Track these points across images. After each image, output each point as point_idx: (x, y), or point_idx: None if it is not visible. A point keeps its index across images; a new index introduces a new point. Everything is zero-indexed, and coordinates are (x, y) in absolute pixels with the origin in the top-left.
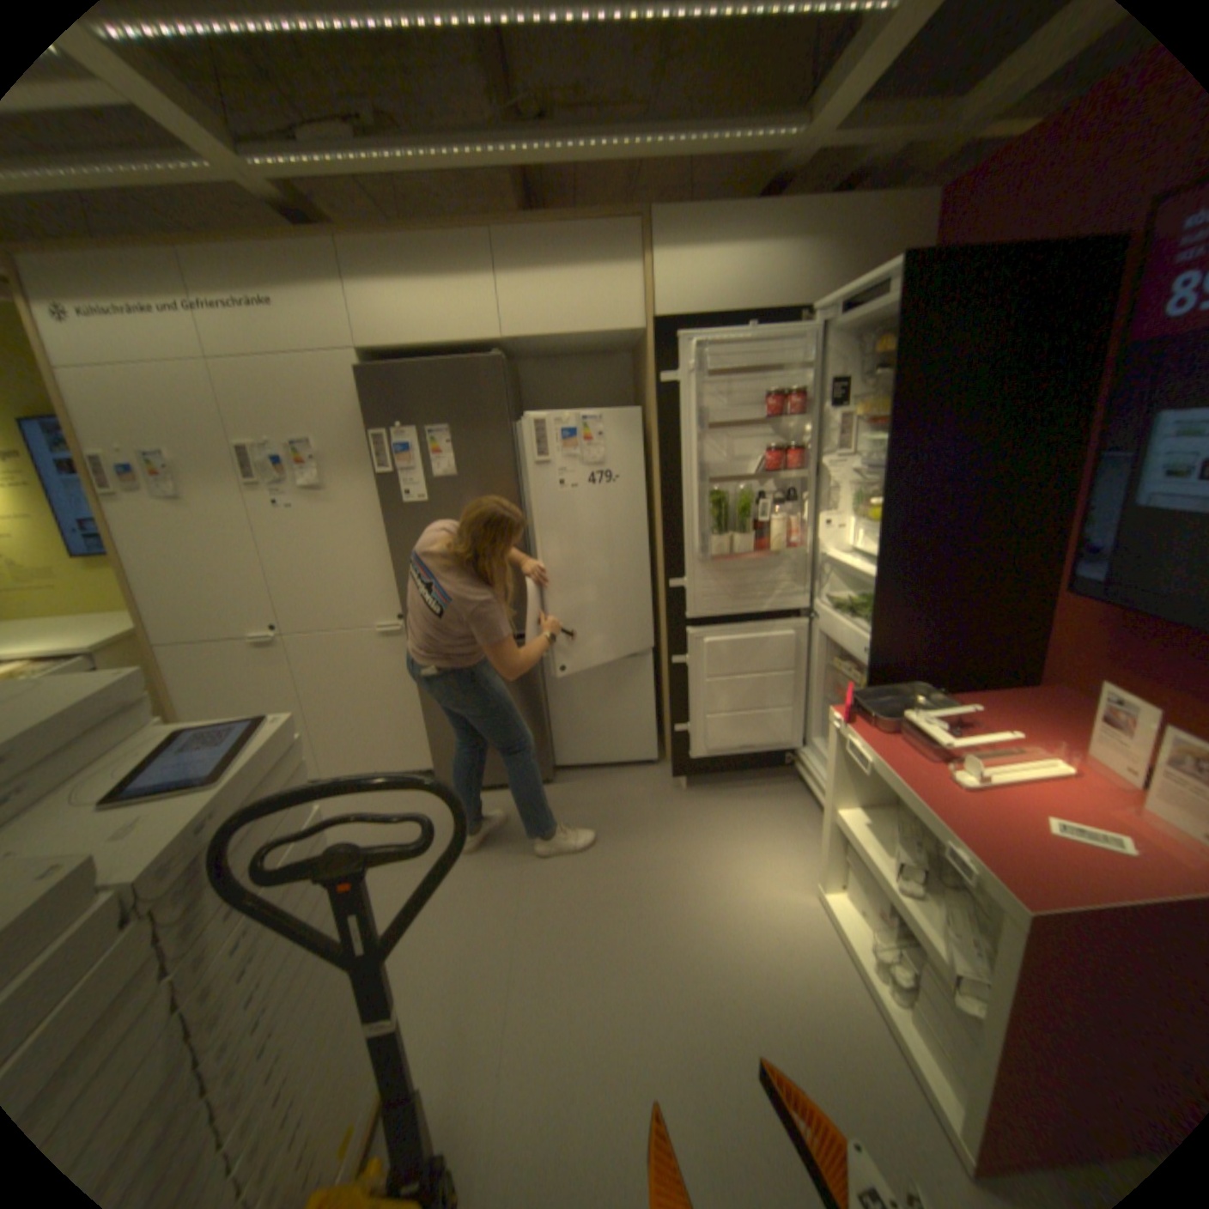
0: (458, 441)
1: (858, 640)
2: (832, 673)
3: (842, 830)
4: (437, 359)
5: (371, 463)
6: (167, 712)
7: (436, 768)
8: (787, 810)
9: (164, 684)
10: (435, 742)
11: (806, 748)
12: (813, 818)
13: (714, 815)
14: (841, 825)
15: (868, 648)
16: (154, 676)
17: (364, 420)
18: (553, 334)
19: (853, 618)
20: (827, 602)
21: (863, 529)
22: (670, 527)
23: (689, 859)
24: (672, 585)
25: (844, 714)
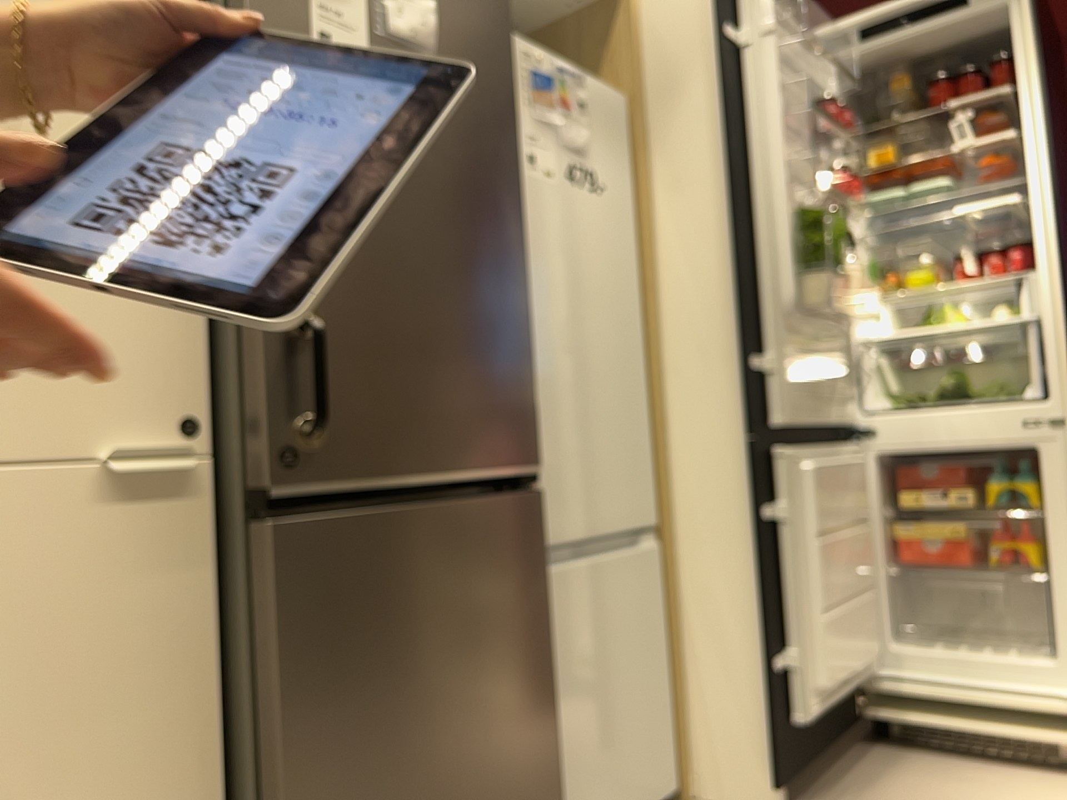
0: None
1: (1004, 416)
2: (890, 526)
3: None
4: None
5: None
6: None
7: None
8: (934, 773)
9: None
10: None
11: (882, 669)
12: (972, 767)
13: None
14: None
15: (1035, 415)
16: None
17: None
18: None
19: (941, 412)
20: (871, 412)
21: (887, 310)
22: (747, 260)
23: None
24: (756, 364)
25: None
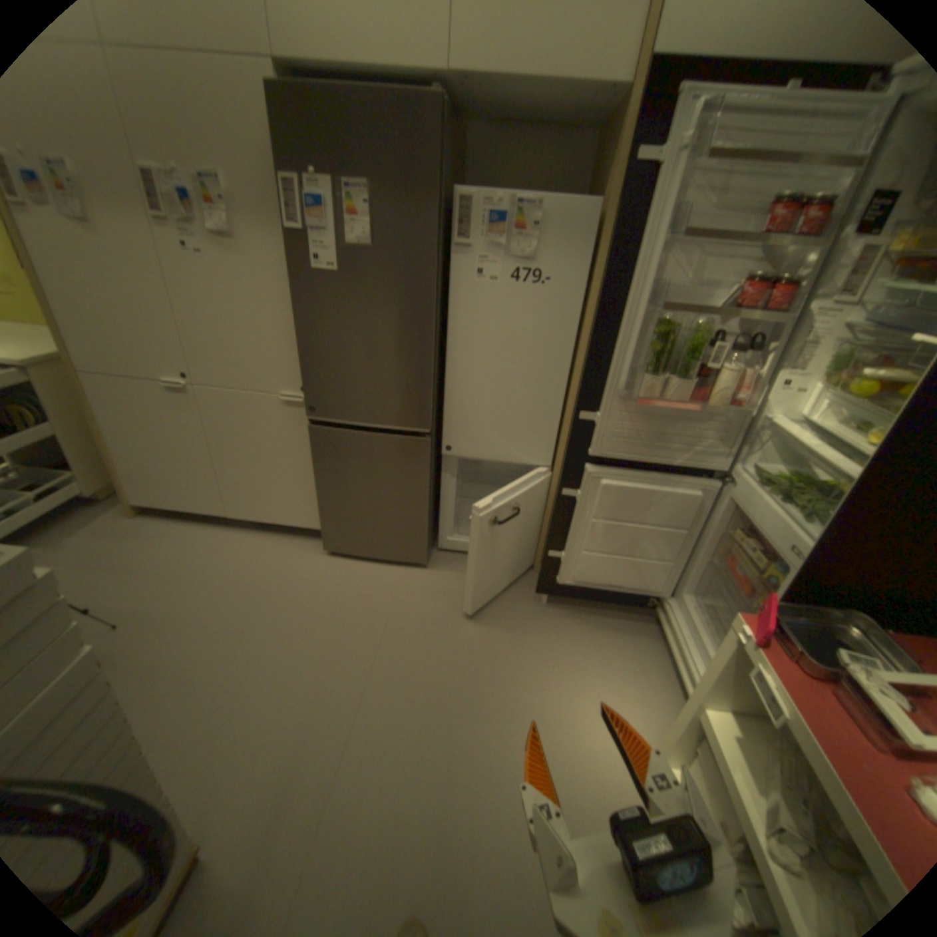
0: (377, 204)
1: (787, 531)
2: (728, 541)
3: (705, 728)
4: (364, 86)
5: (284, 216)
6: (96, 435)
7: (325, 532)
8: (639, 651)
9: (91, 409)
10: (325, 511)
11: (673, 599)
12: (662, 667)
13: (567, 639)
14: (706, 724)
15: (800, 547)
16: (82, 400)
17: (276, 158)
18: (513, 75)
19: (781, 499)
20: (750, 469)
21: (829, 399)
22: (597, 352)
23: (534, 681)
24: (583, 417)
25: (756, 627)
